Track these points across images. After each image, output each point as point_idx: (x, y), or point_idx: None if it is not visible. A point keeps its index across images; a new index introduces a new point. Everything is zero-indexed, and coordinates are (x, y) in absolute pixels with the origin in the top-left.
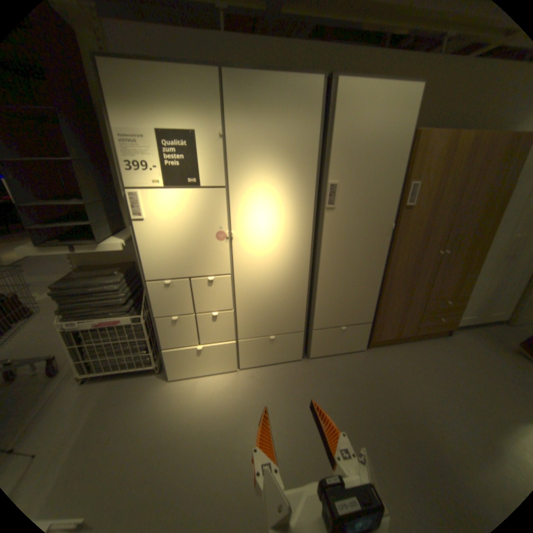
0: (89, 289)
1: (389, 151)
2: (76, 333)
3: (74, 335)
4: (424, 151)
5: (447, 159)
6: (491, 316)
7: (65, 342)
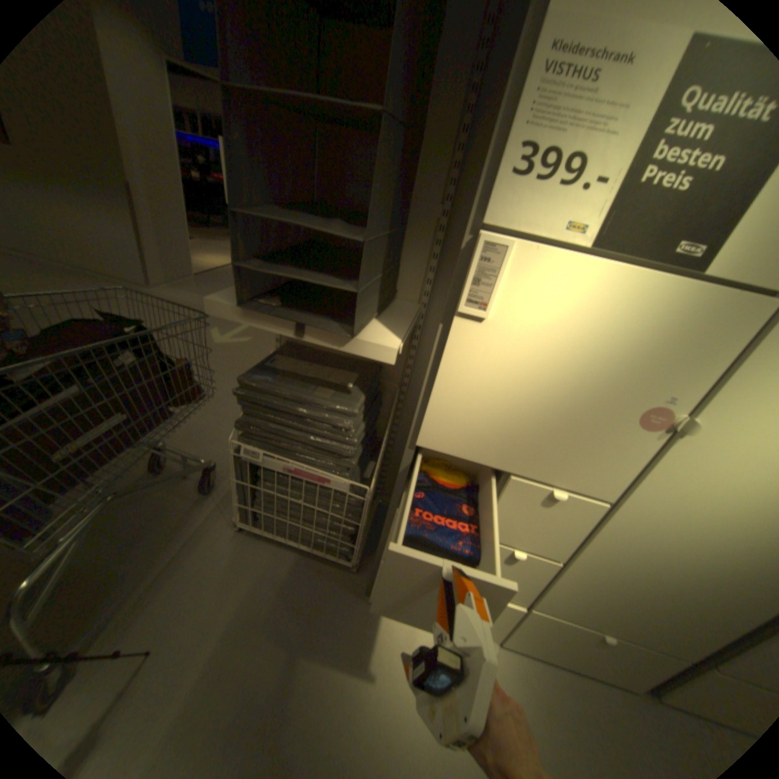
0: (300, 409)
1: None
2: (254, 464)
3: (250, 468)
4: None
5: None
6: None
7: (235, 472)
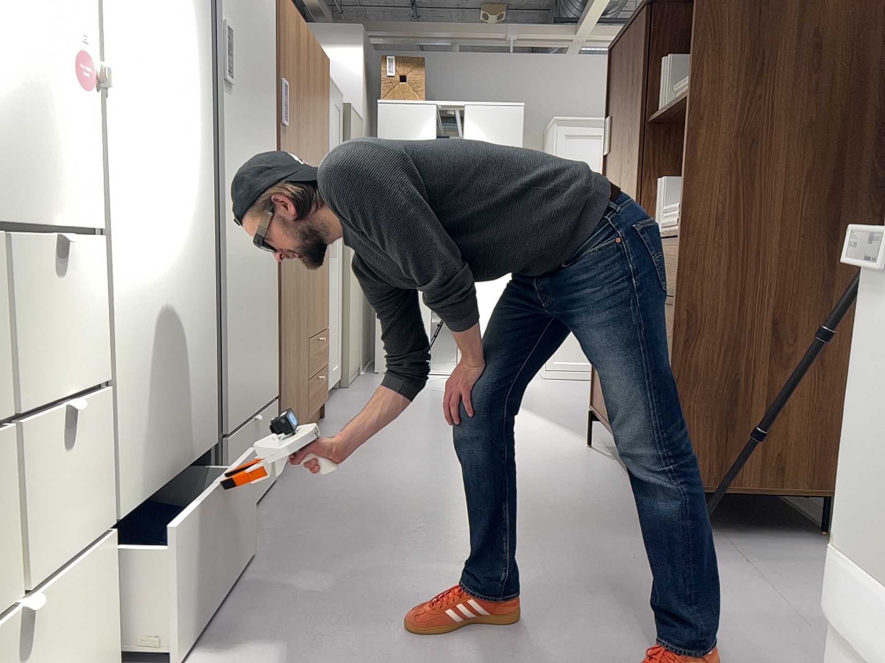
0: None
1: (262, 2)
2: None
3: None
4: (284, 28)
5: (296, 57)
6: (332, 373)
7: None
